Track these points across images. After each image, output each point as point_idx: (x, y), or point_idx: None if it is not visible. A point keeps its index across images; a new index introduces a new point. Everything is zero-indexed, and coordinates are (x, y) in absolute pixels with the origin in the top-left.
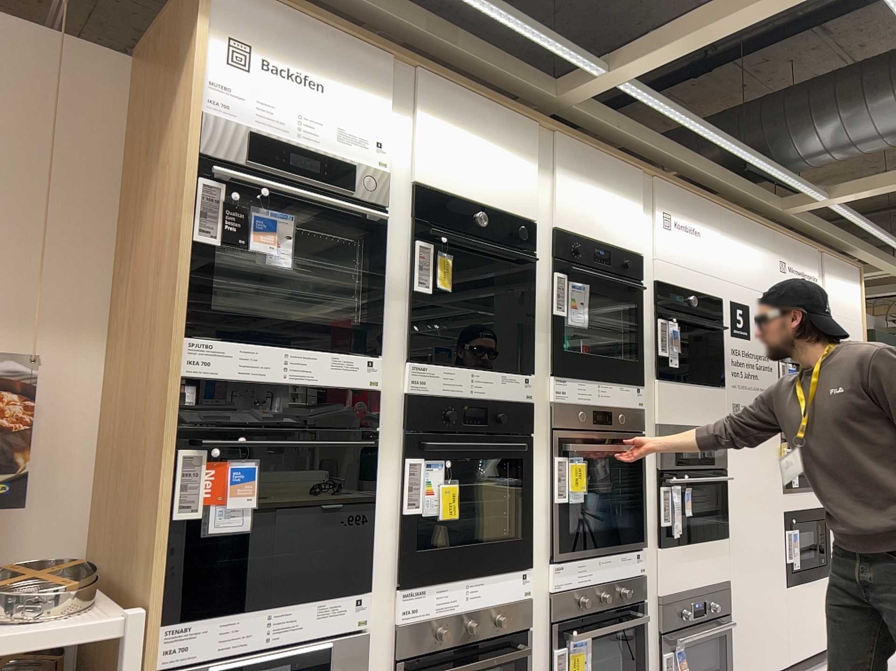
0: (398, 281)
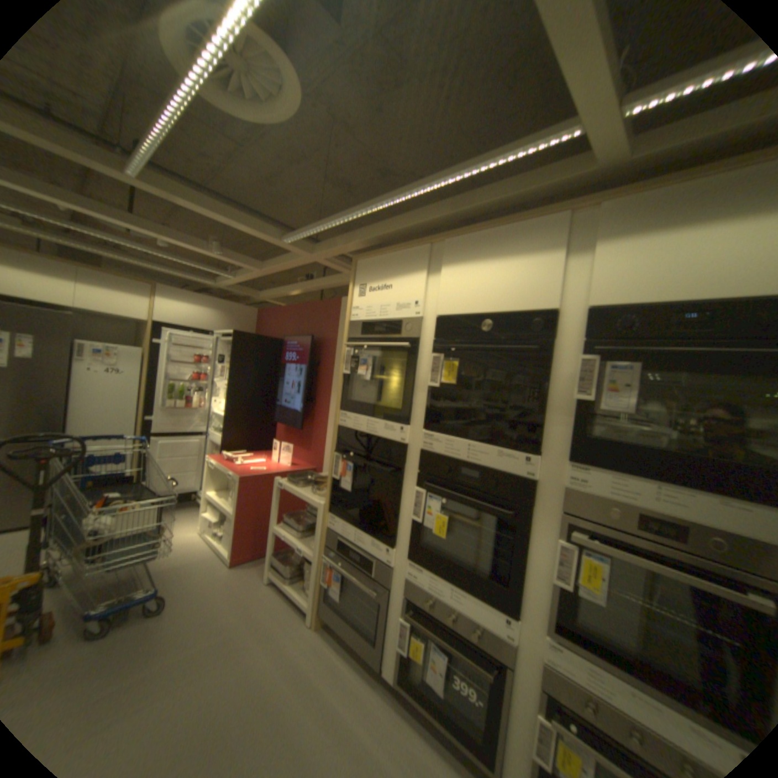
0: (423, 381)
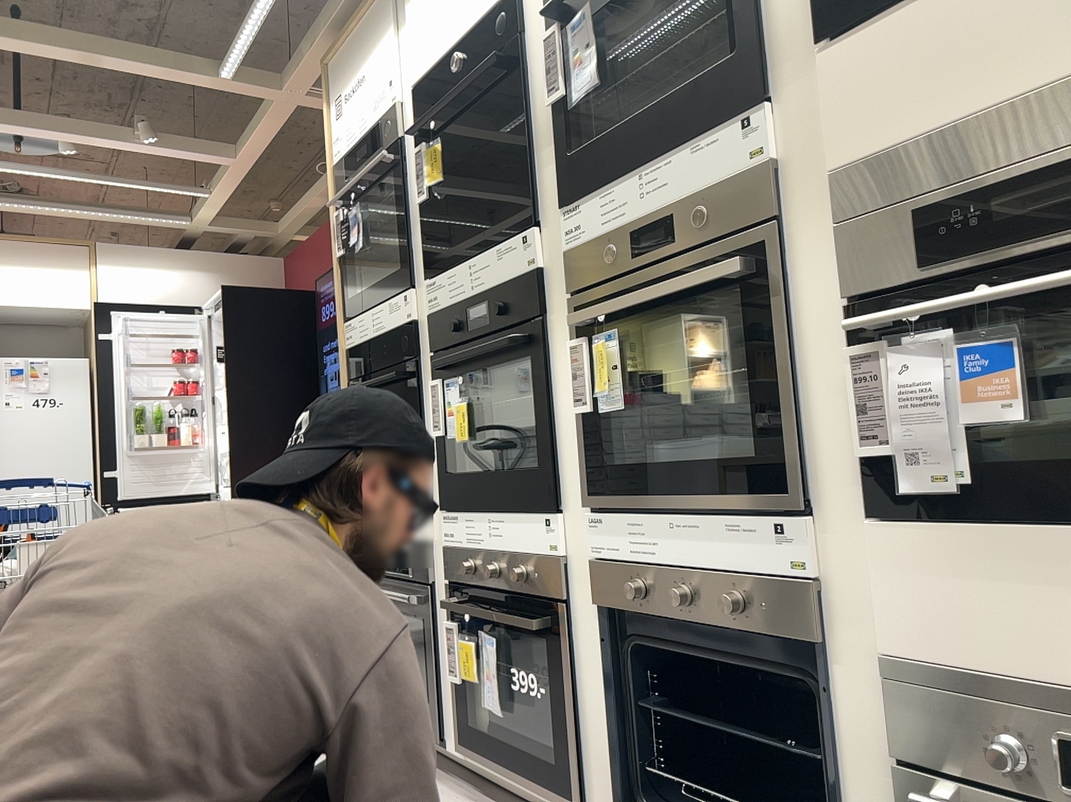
0: (416, 202)
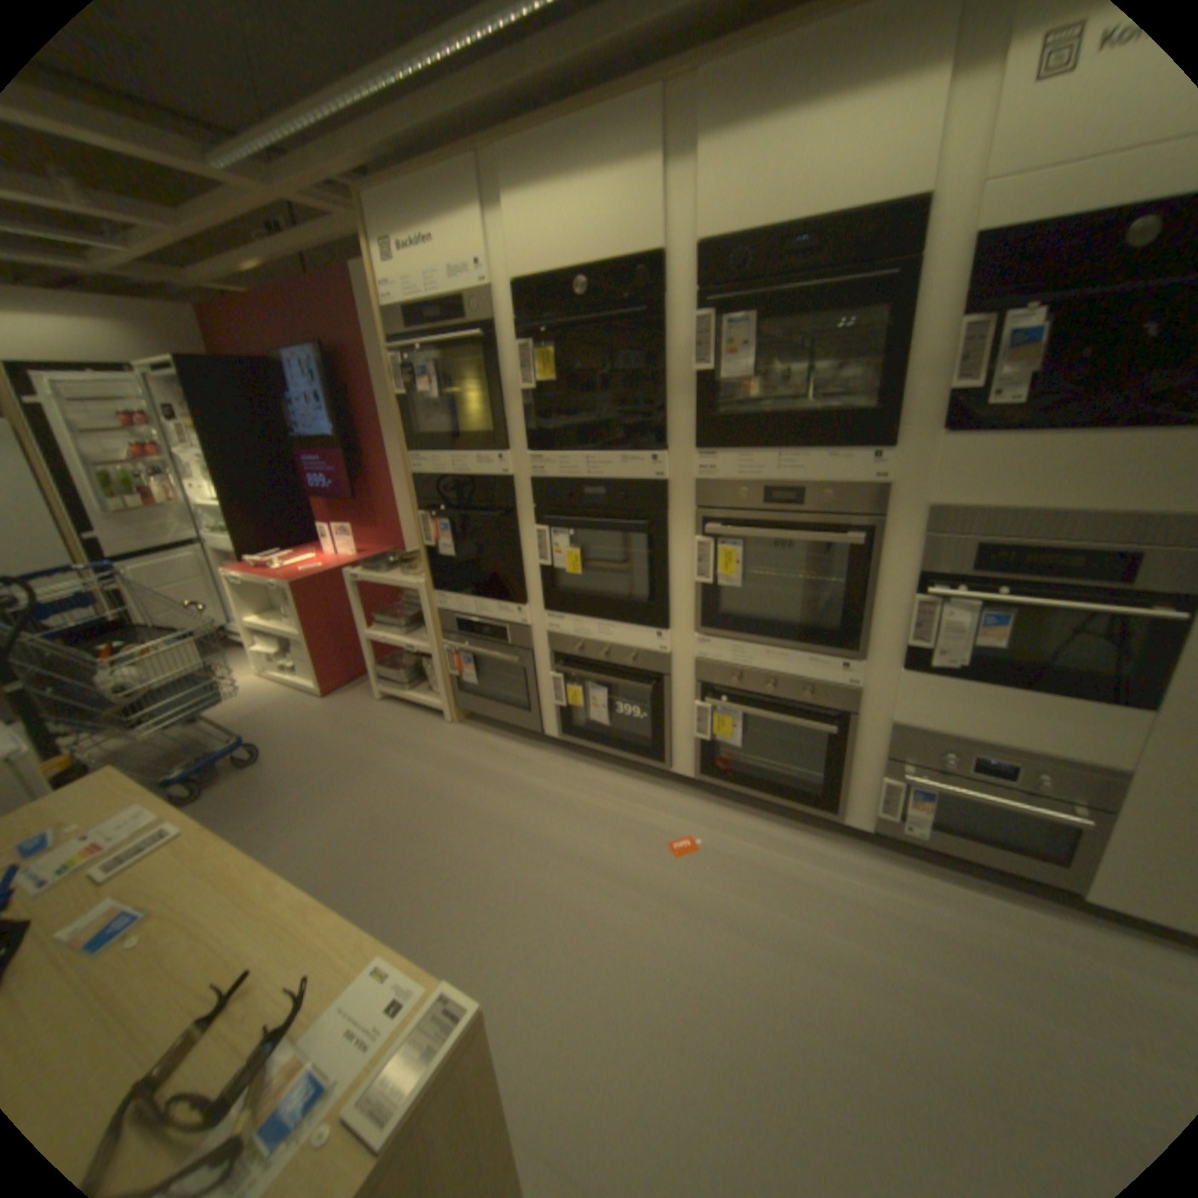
0: (513, 385)
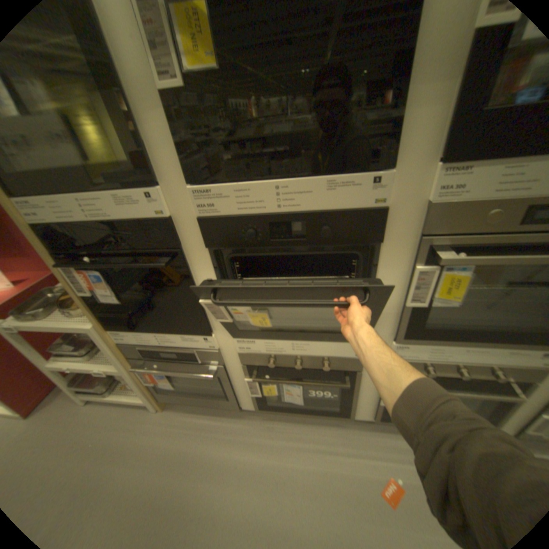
0: (141, 79)
